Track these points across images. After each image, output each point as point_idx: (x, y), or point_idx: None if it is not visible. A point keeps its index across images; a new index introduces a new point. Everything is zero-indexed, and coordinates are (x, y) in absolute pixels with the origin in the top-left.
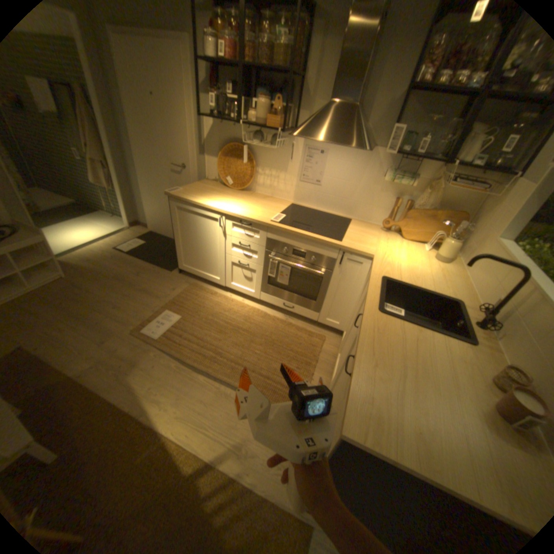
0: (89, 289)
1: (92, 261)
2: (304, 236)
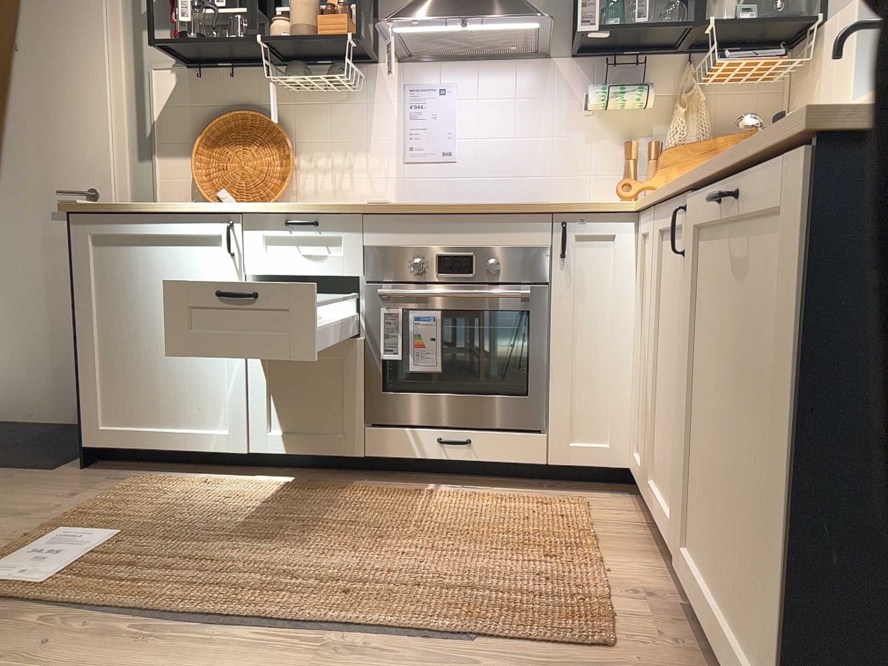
0: None
1: None
2: (463, 209)
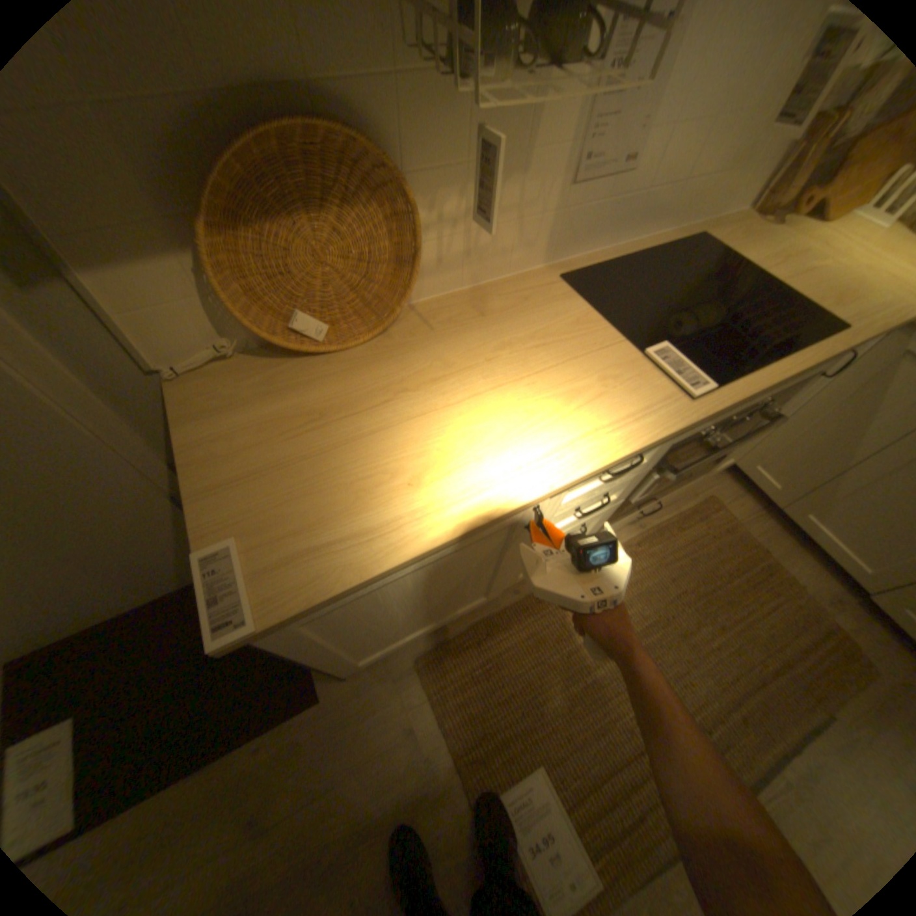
0: None
1: None
2: (795, 376)
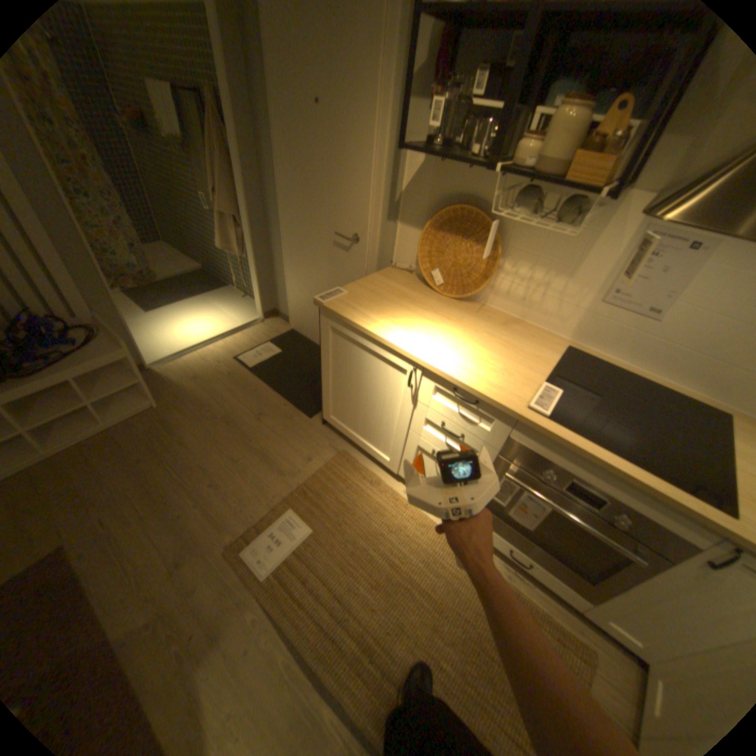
0: (183, 438)
1: (199, 379)
2: (622, 475)
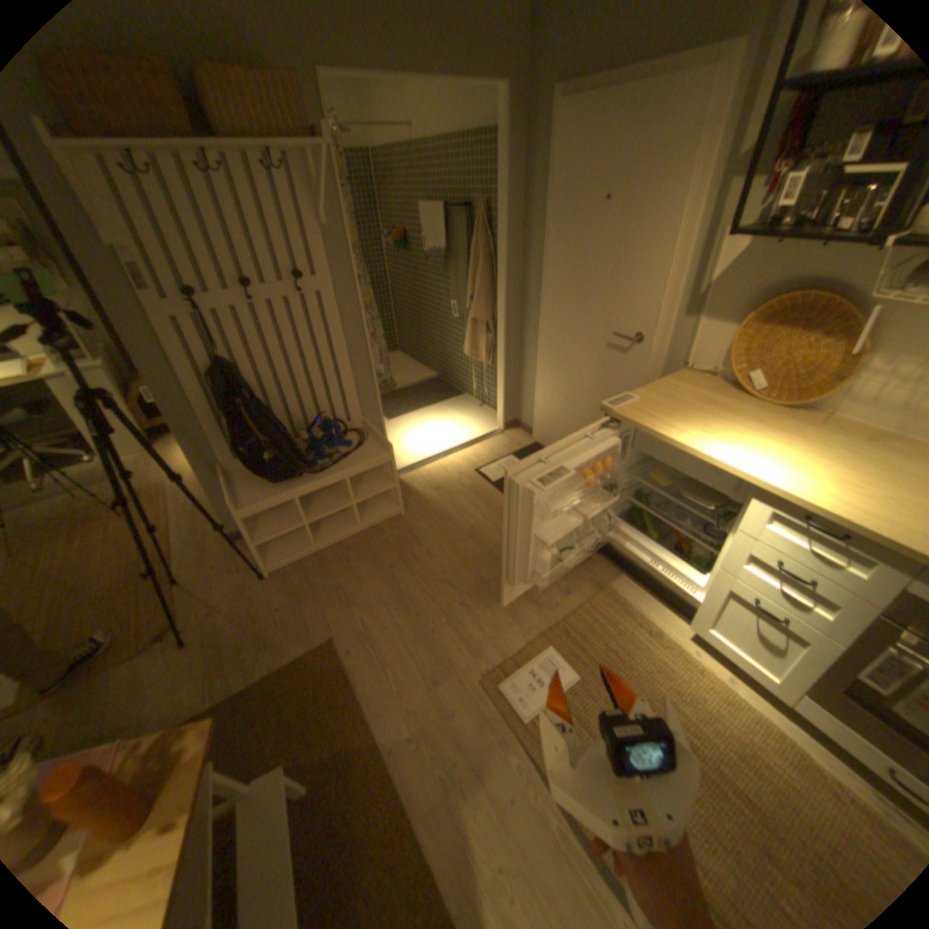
0: (431, 549)
1: (442, 490)
2: None
